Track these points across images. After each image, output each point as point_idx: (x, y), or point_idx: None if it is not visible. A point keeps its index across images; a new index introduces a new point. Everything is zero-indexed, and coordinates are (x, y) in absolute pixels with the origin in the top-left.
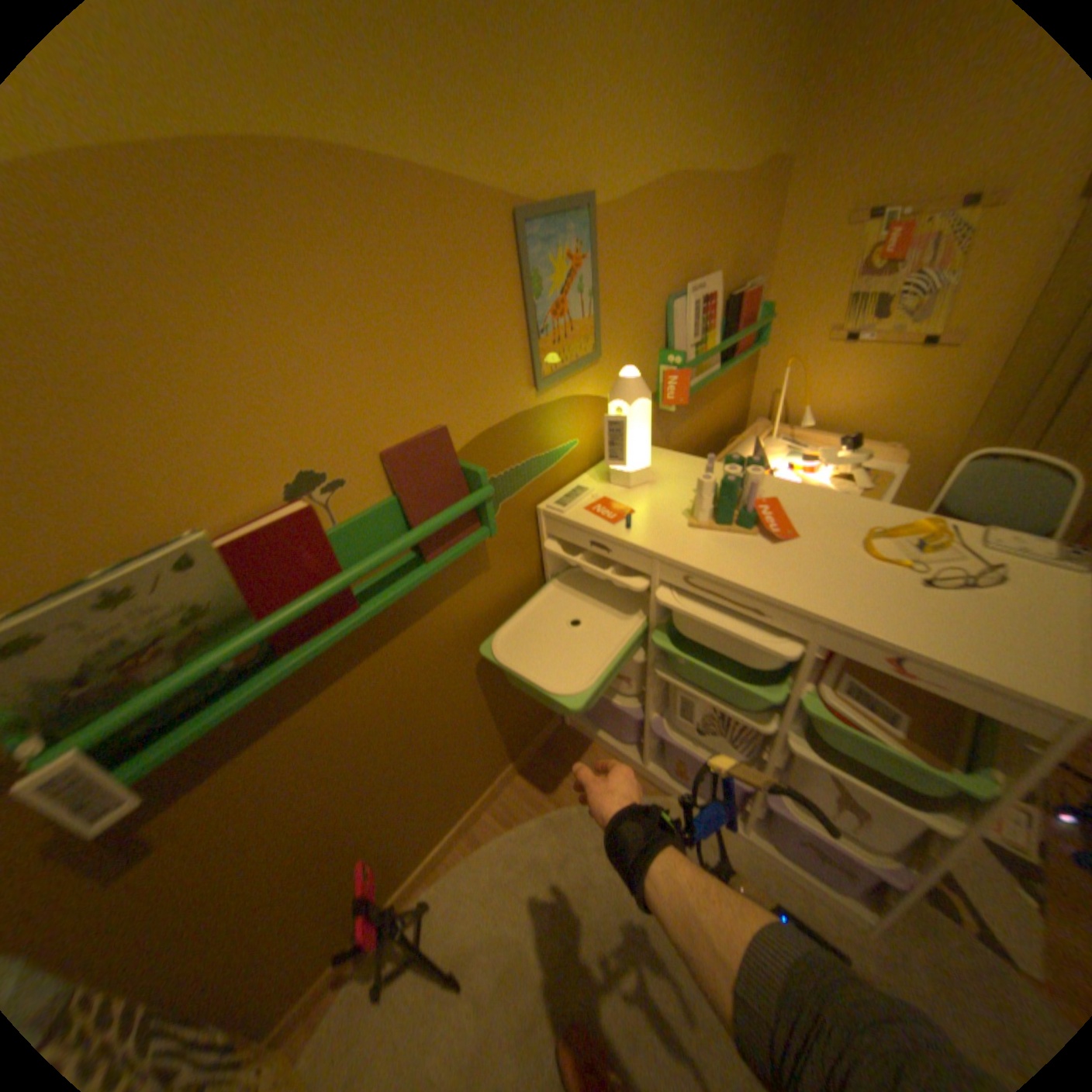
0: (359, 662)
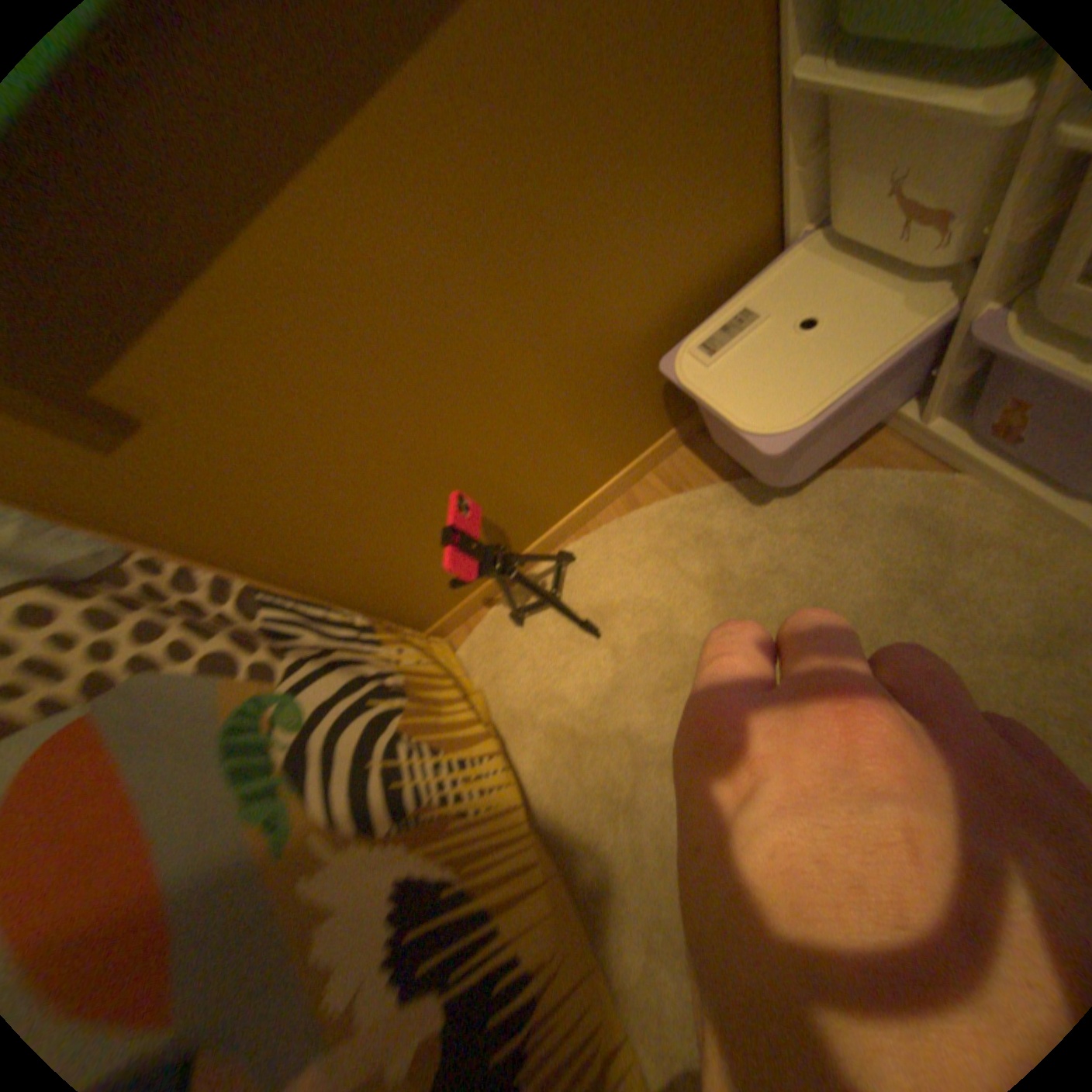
0: (328, 141)
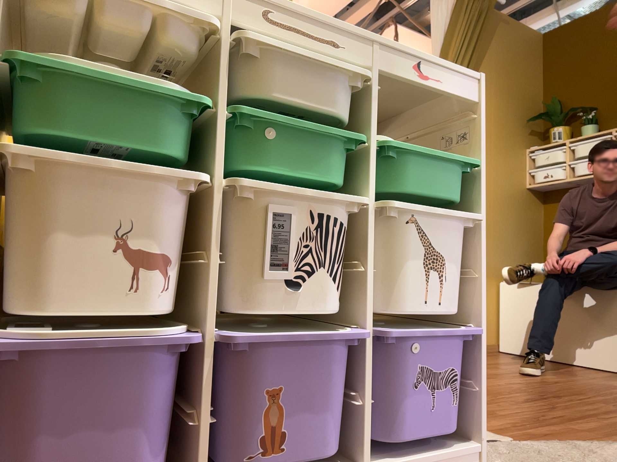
0: None
